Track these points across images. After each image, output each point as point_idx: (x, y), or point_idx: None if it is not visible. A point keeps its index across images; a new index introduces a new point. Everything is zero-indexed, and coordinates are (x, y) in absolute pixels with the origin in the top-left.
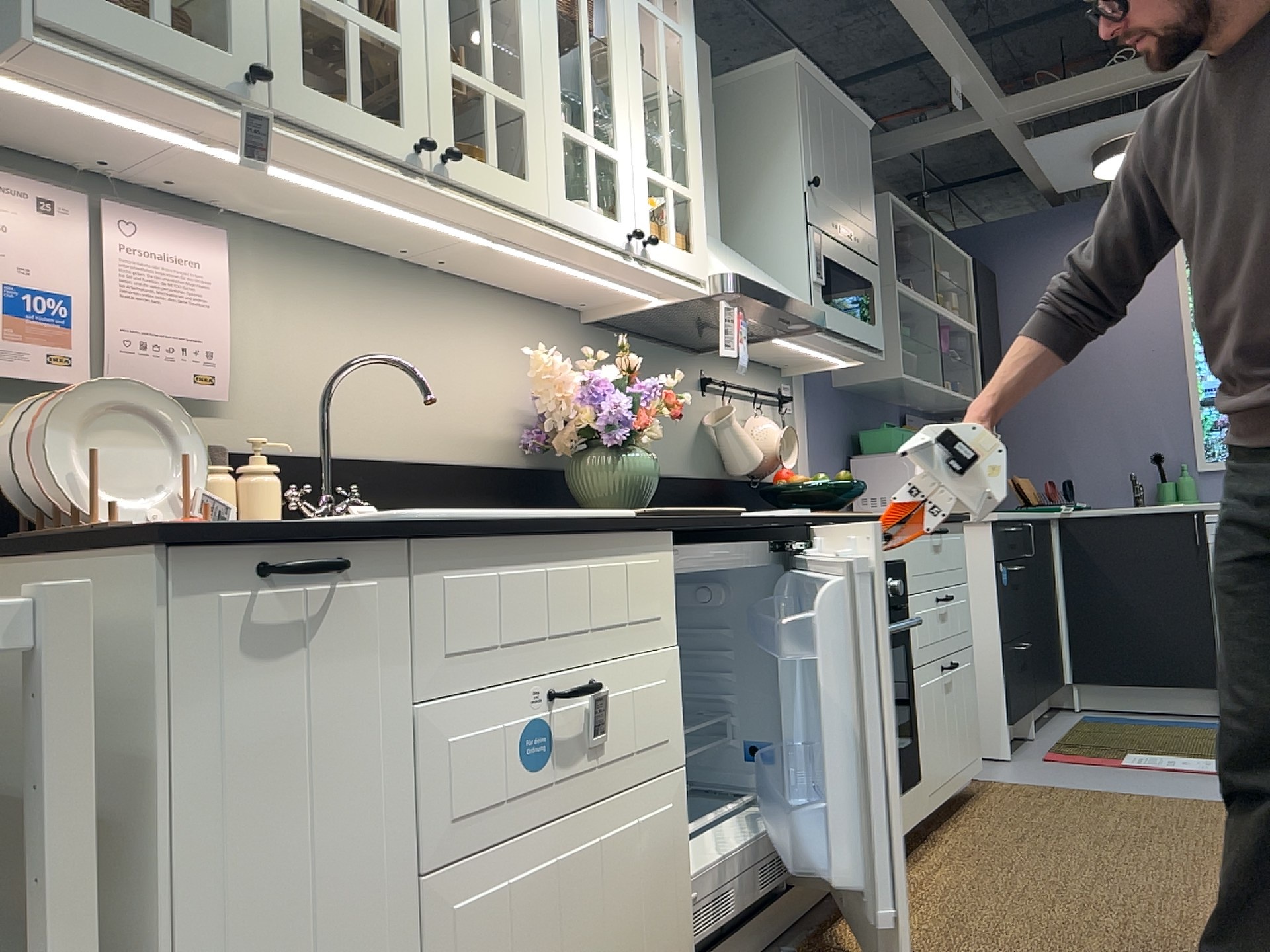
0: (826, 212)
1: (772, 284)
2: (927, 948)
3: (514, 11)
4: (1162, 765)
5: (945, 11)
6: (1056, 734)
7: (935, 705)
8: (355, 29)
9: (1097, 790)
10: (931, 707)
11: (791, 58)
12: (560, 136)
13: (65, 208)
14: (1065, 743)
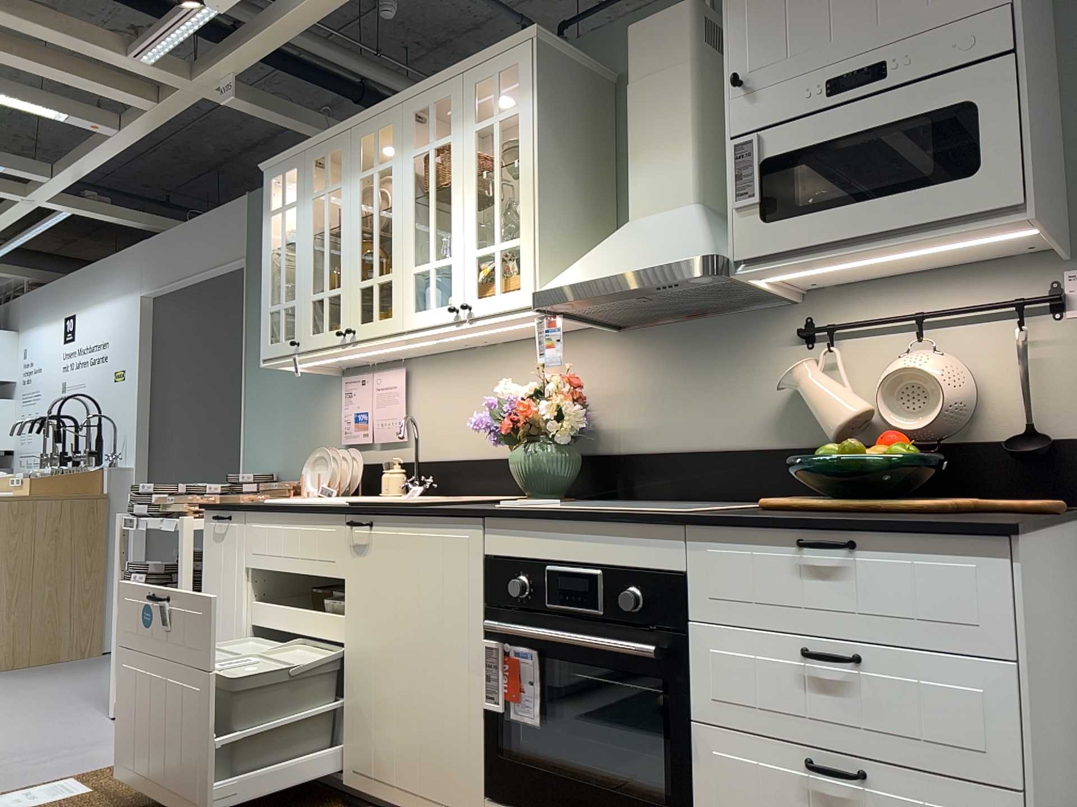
0: (777, 94)
1: (628, 261)
2: None
3: (394, 223)
4: None
5: None
6: None
7: (759, 800)
8: (326, 299)
9: None
10: (742, 796)
11: None
12: (410, 276)
13: (366, 380)
14: None
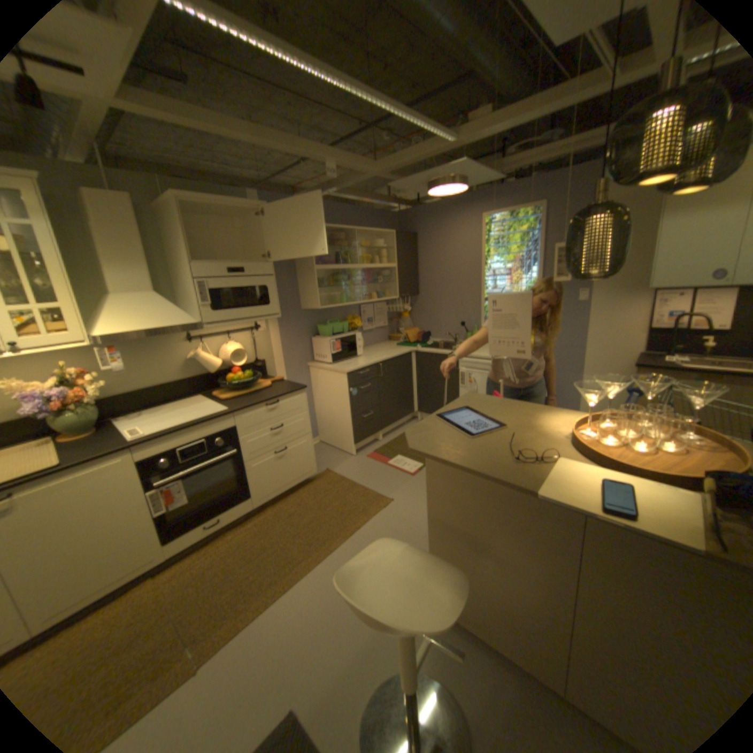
0: (211, 267)
1: (152, 321)
2: (178, 587)
3: None
4: (397, 467)
5: (289, 136)
6: (392, 438)
7: (264, 469)
8: None
9: (354, 483)
10: (260, 471)
11: (170, 193)
12: None
13: None
14: (384, 447)
